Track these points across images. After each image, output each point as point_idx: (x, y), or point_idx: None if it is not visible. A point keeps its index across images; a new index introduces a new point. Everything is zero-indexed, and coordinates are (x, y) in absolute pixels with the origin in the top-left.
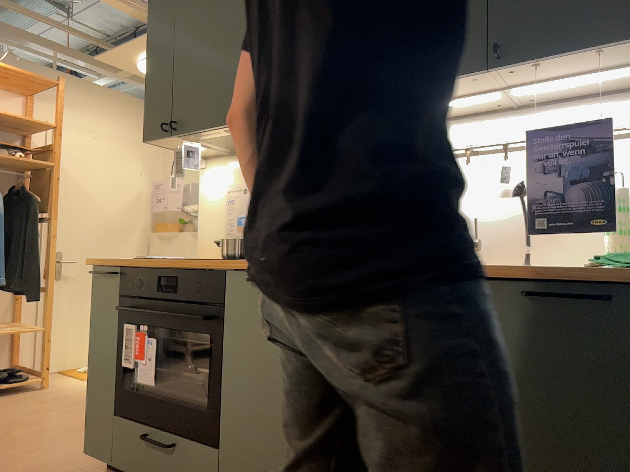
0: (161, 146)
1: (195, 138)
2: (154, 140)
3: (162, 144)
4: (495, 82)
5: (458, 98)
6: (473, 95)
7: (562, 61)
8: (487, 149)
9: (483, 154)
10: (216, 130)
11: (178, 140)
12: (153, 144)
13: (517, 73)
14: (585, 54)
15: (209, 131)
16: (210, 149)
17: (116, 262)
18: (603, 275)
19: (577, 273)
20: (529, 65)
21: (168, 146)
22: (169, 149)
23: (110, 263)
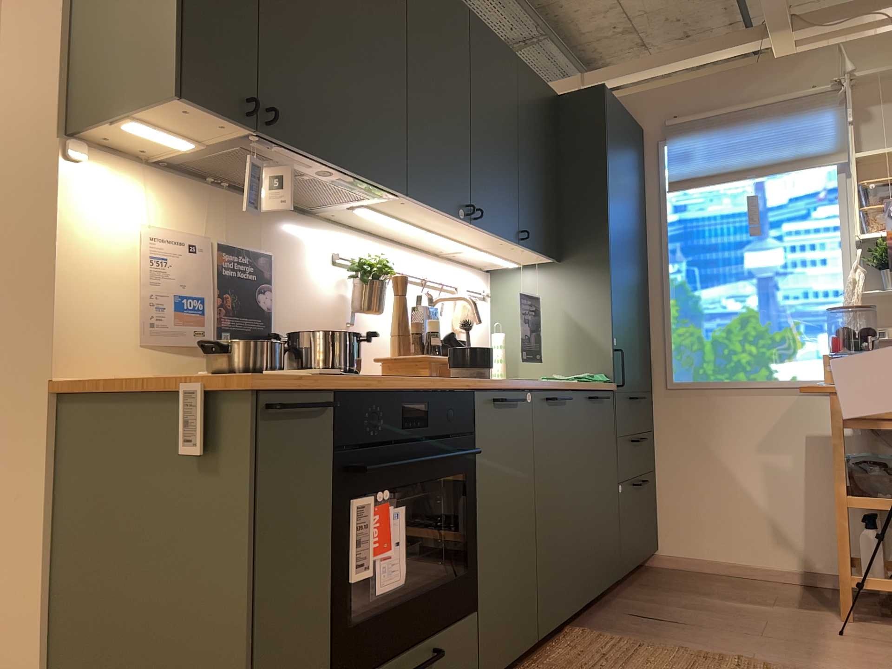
0: (161, 110)
1: (270, 149)
2: (200, 106)
3: (179, 113)
4: (499, 246)
5: (466, 243)
6: (473, 245)
7: (529, 252)
8: (430, 283)
9: (418, 284)
10: (326, 165)
11: (225, 130)
12: (174, 104)
13: (513, 248)
14: (538, 254)
15: (314, 160)
16: (170, 149)
17: (336, 382)
18: (600, 386)
19: (595, 385)
20: (525, 248)
21: (167, 116)
22: (135, 114)
23: (317, 384)
